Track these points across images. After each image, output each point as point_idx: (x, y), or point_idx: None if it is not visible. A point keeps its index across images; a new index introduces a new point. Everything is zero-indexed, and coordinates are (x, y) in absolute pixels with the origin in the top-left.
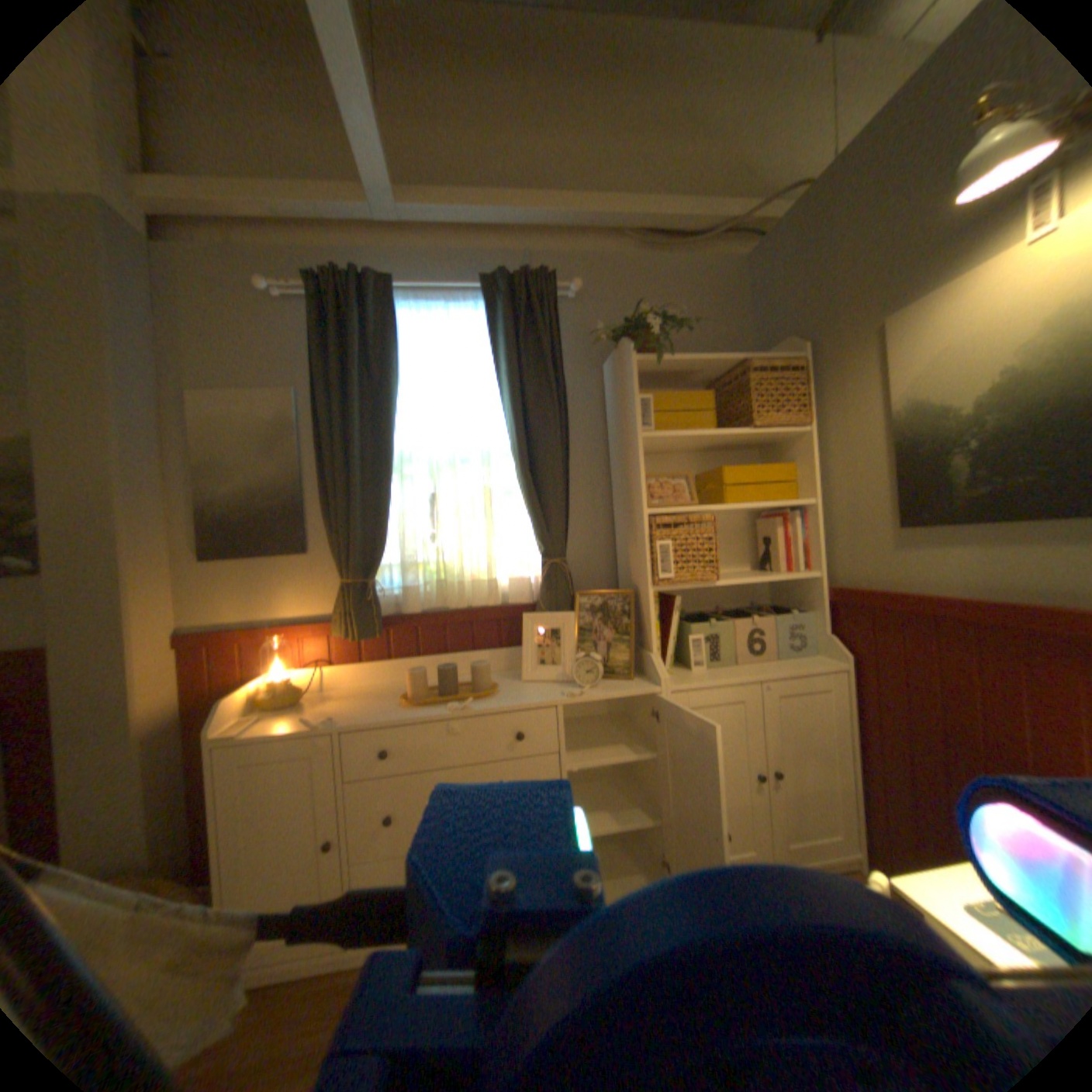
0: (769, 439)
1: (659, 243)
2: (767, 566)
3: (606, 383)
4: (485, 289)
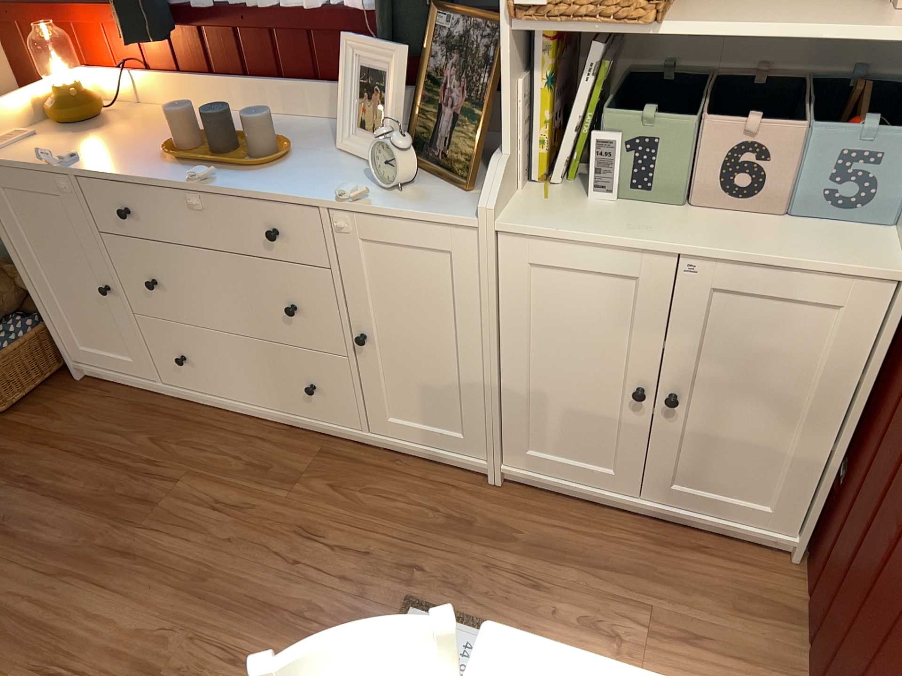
0: None
1: None
2: None
3: None
4: None
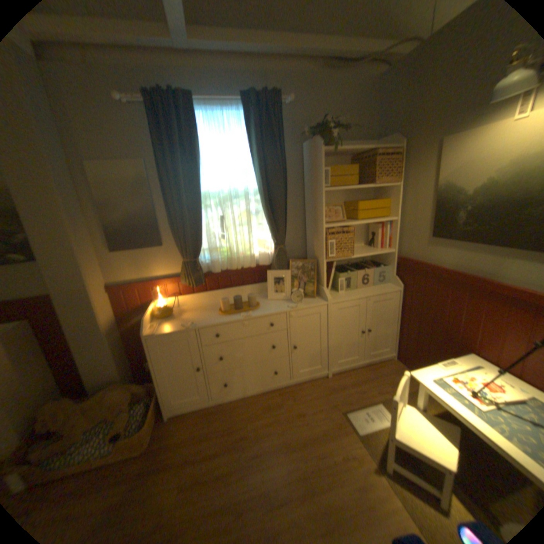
0: (379, 186)
1: (333, 66)
2: (371, 244)
3: (303, 153)
4: (241, 99)
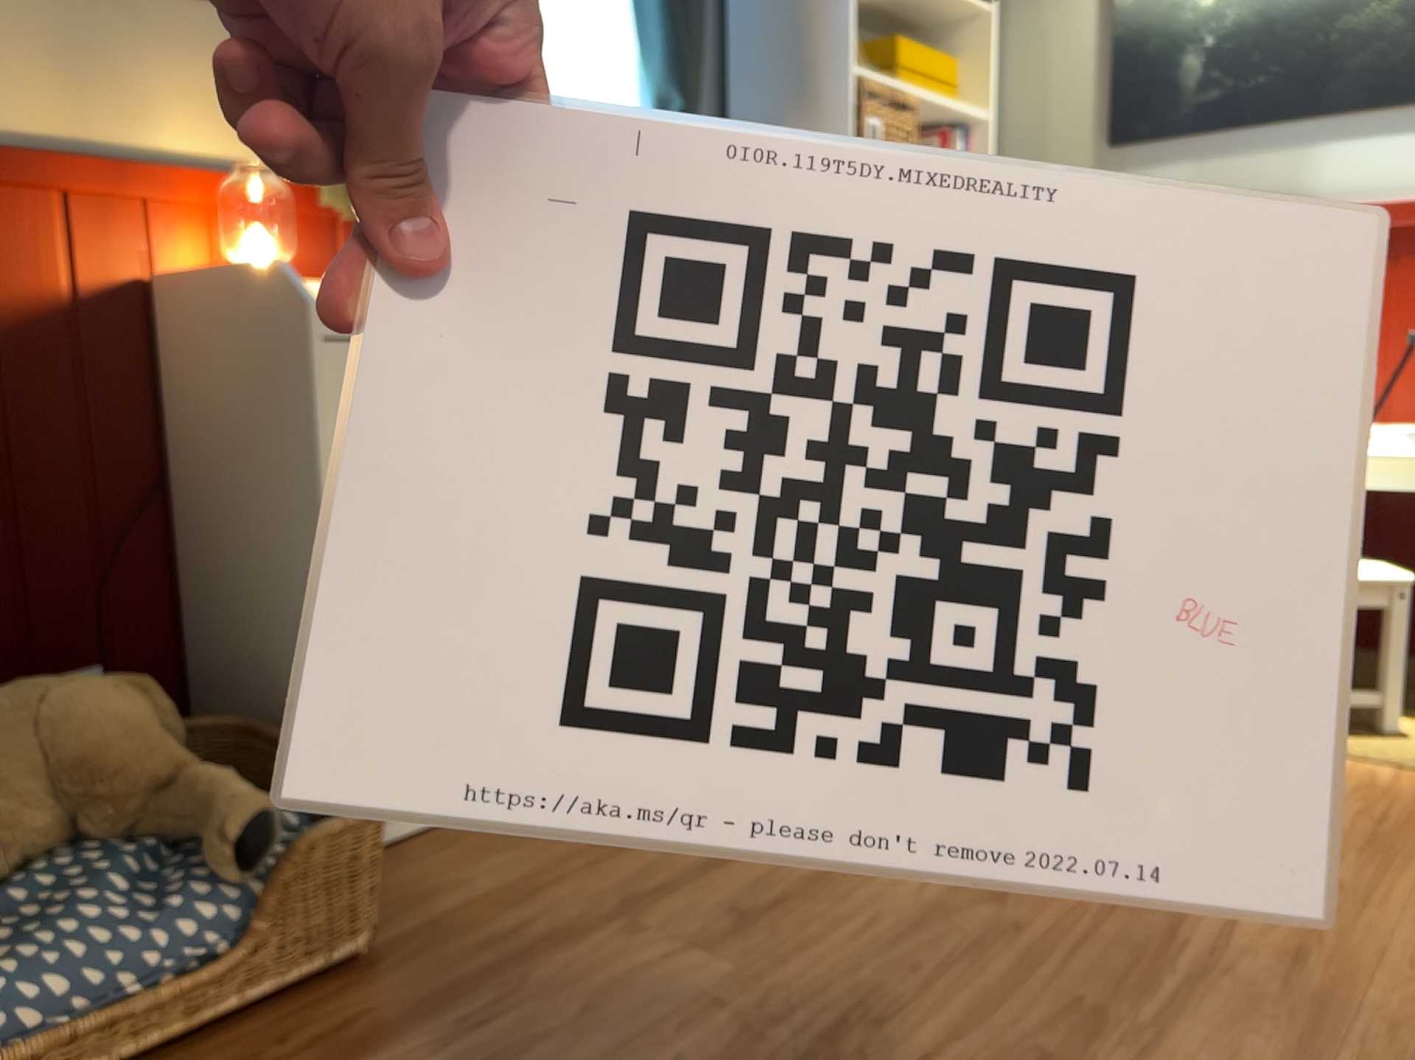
0: (929, 16)
1: None
2: None
3: None
4: None
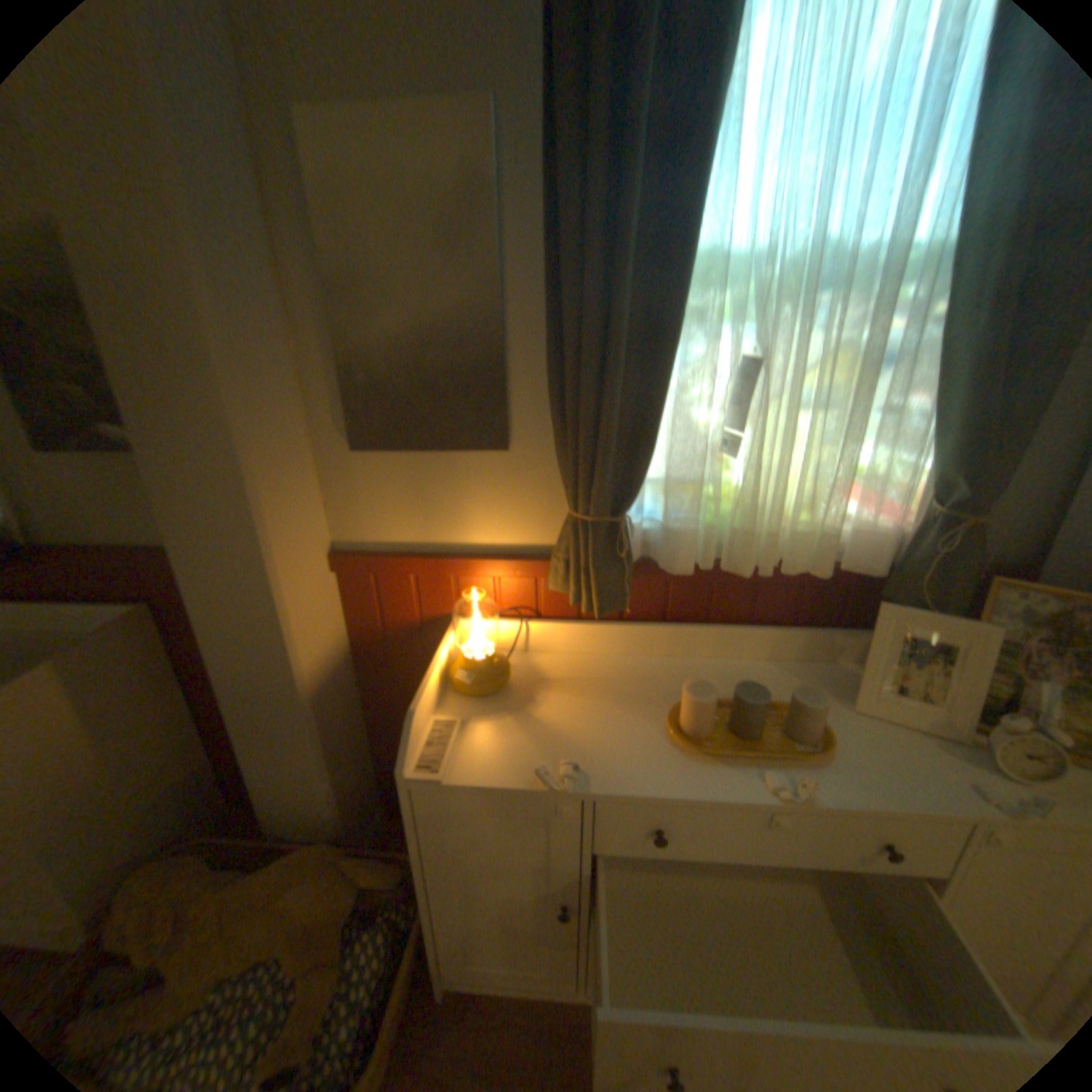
0: None
1: None
2: None
3: None
4: None
